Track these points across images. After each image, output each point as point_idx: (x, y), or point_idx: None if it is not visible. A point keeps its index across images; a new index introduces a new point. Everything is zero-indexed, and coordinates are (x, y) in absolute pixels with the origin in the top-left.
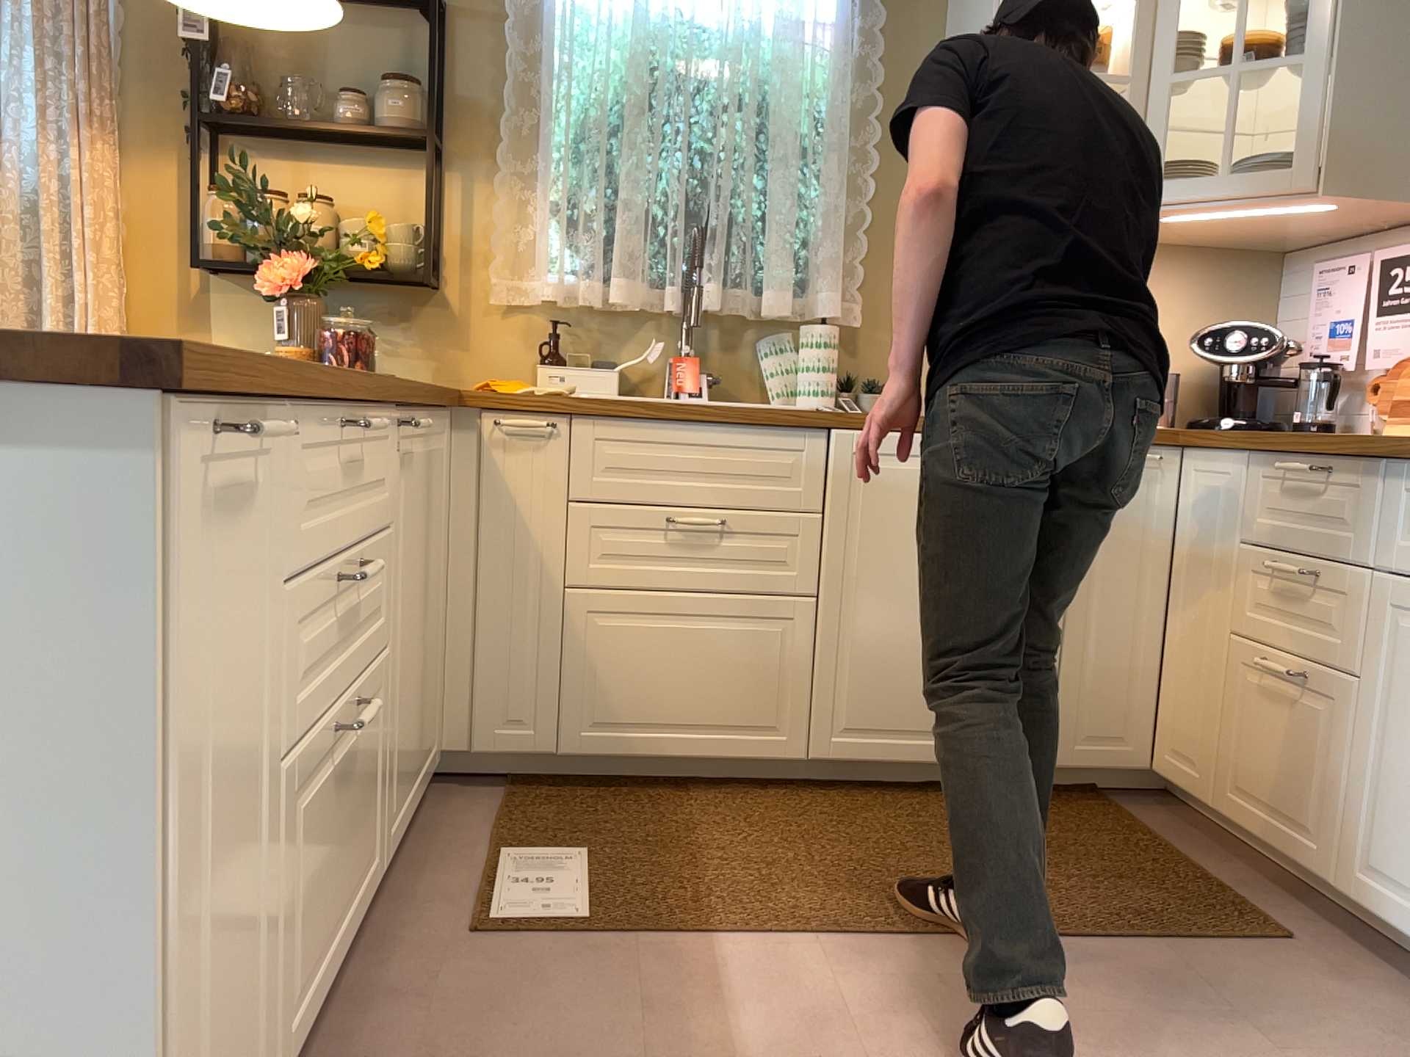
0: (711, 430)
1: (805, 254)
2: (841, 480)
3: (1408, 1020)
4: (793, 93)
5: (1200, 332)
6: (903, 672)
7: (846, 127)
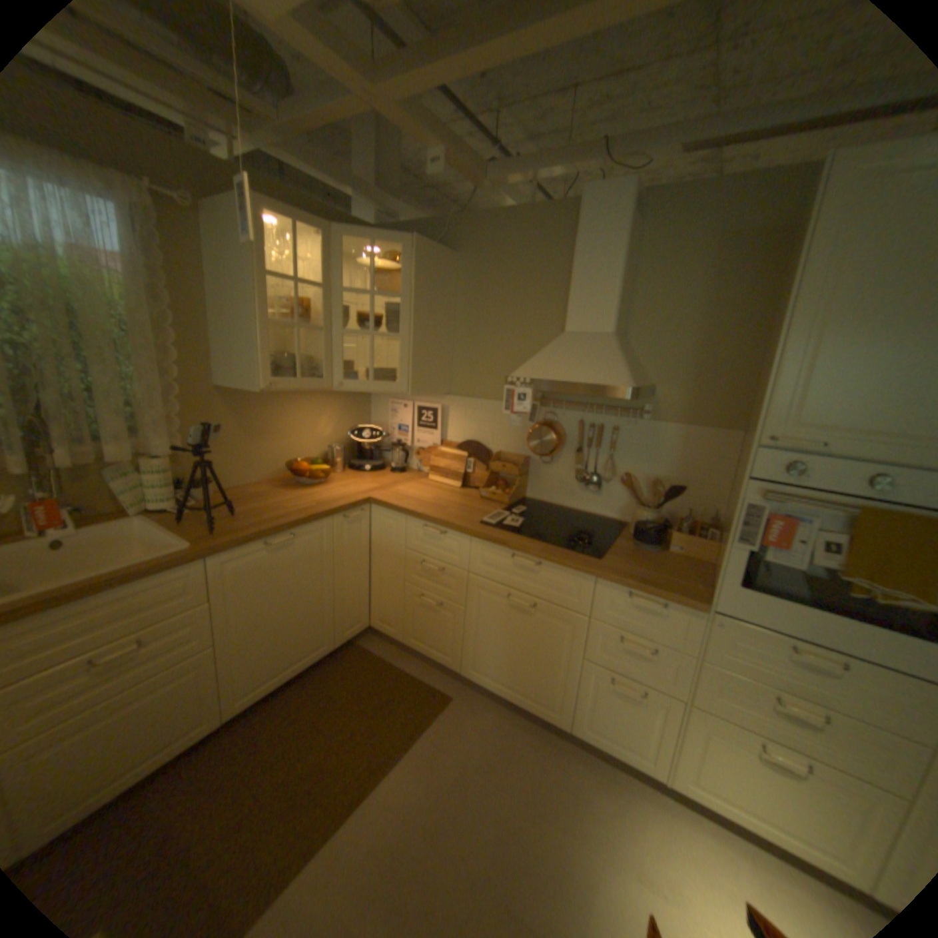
0: (113, 594)
1: (127, 414)
2: (216, 582)
3: (495, 721)
4: (98, 310)
5: (350, 431)
6: (266, 654)
7: (143, 330)
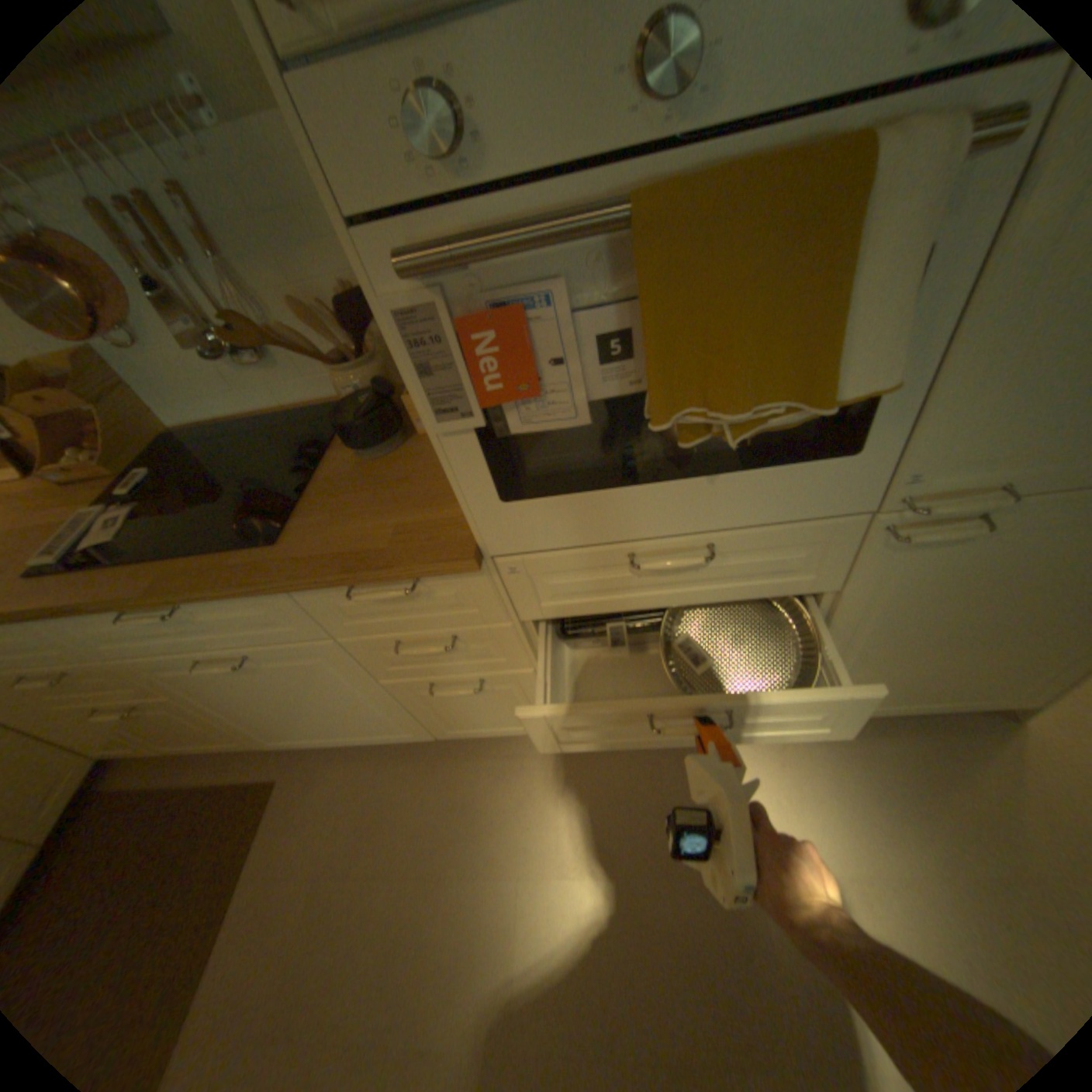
0: None
1: None
2: None
3: (343, 772)
4: None
5: None
6: None
7: None
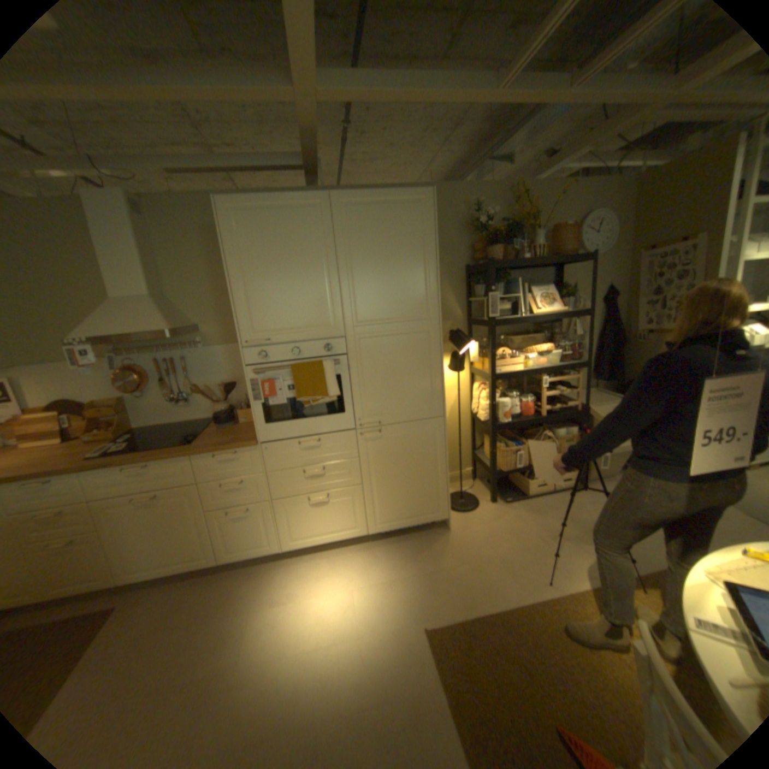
0: None
1: None
2: None
3: (158, 596)
4: None
5: None
6: None
7: None
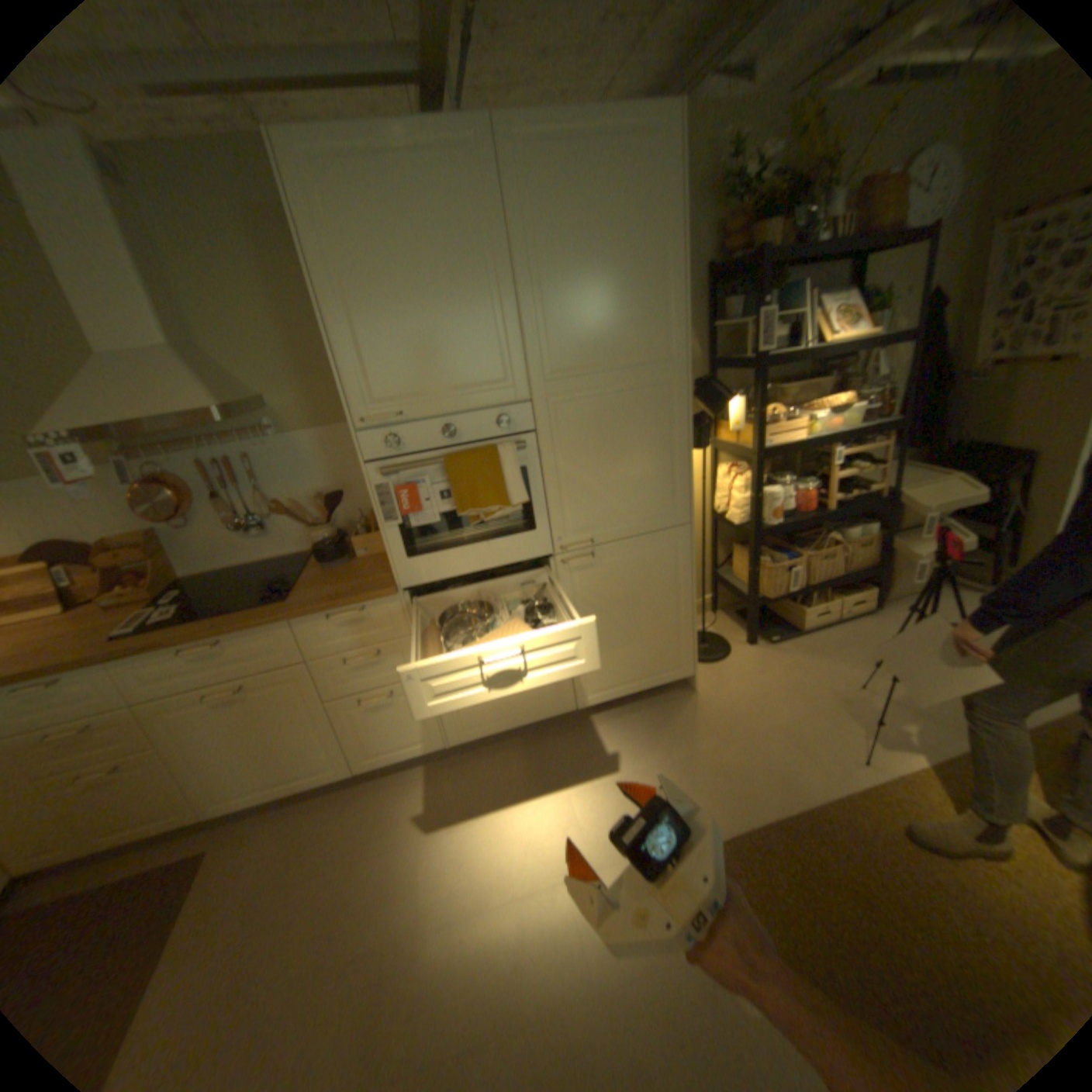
0: None
1: None
2: None
3: (272, 827)
4: None
5: None
6: None
7: None
